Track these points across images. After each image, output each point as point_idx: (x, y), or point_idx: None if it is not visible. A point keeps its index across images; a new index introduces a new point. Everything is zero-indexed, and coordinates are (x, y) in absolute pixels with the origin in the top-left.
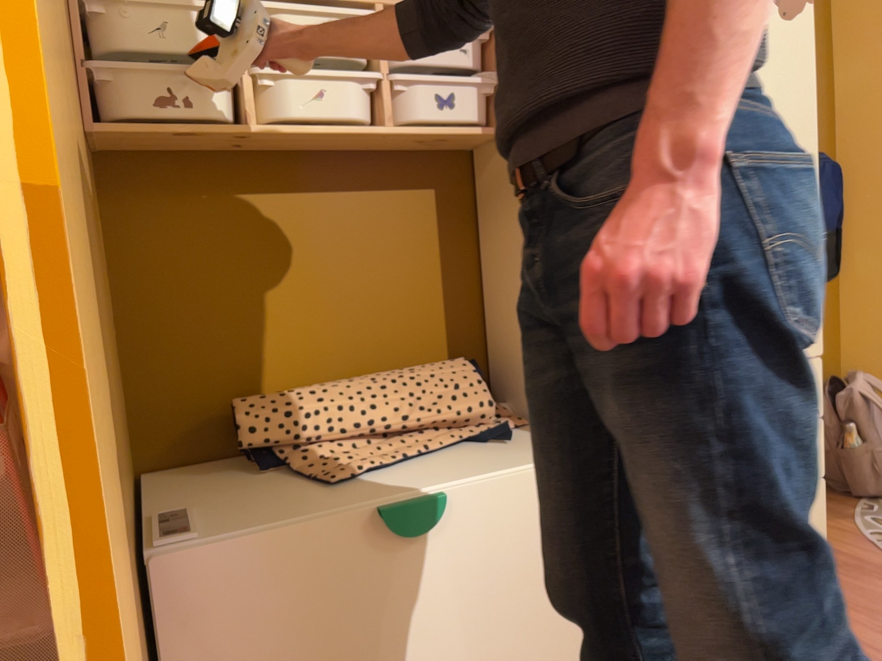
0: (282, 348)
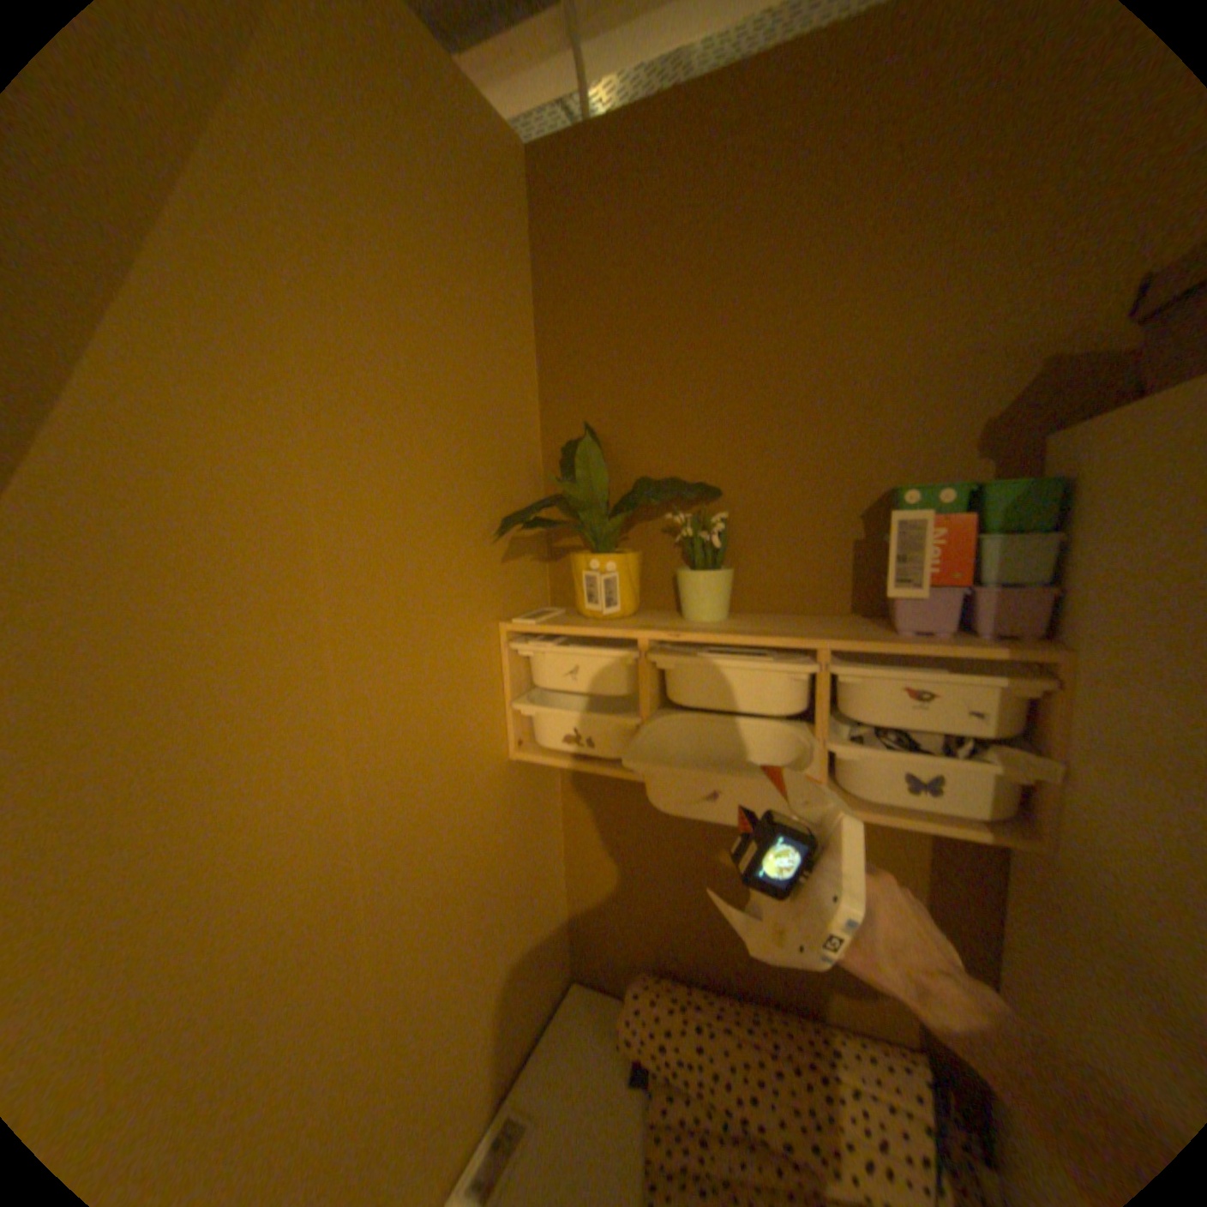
0: (701, 934)
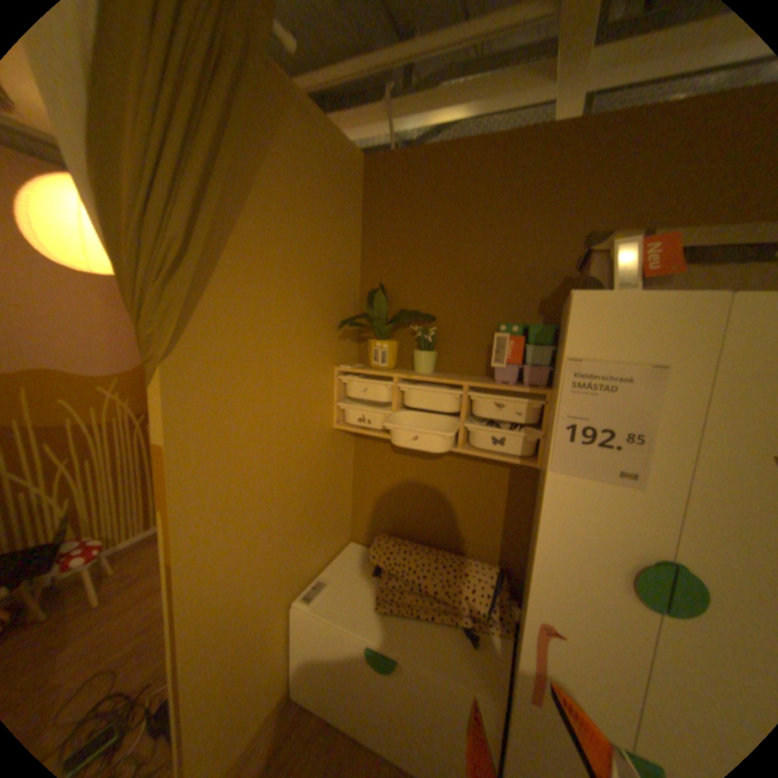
0: (411, 518)
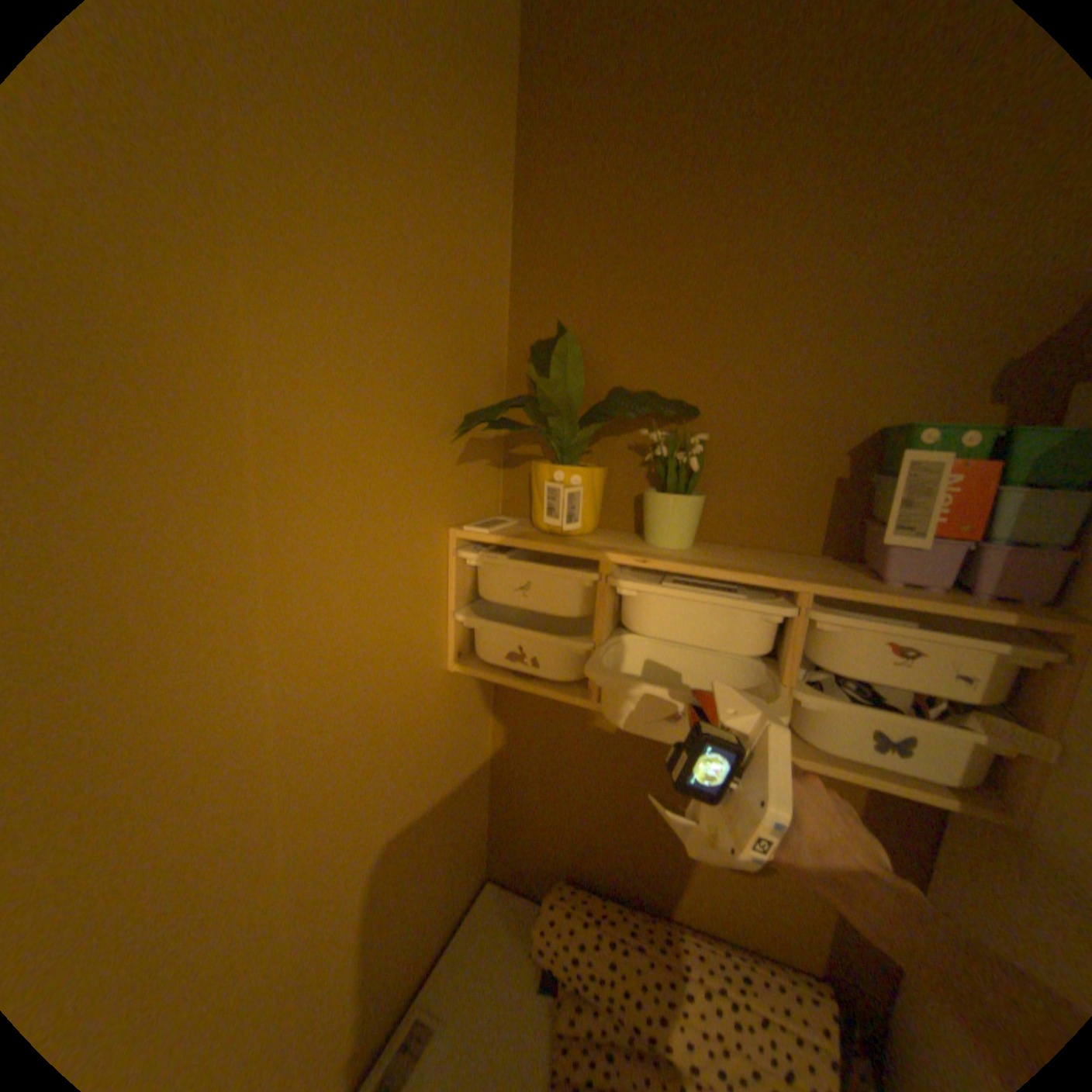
0: (620, 851)
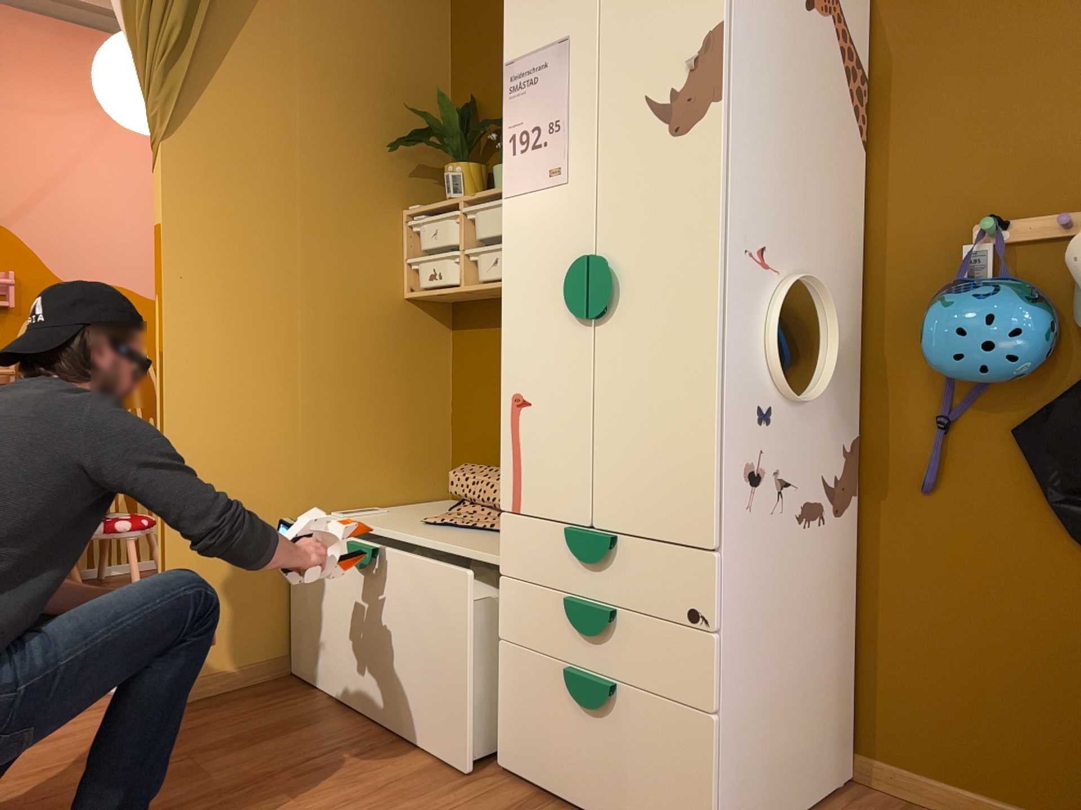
0: None
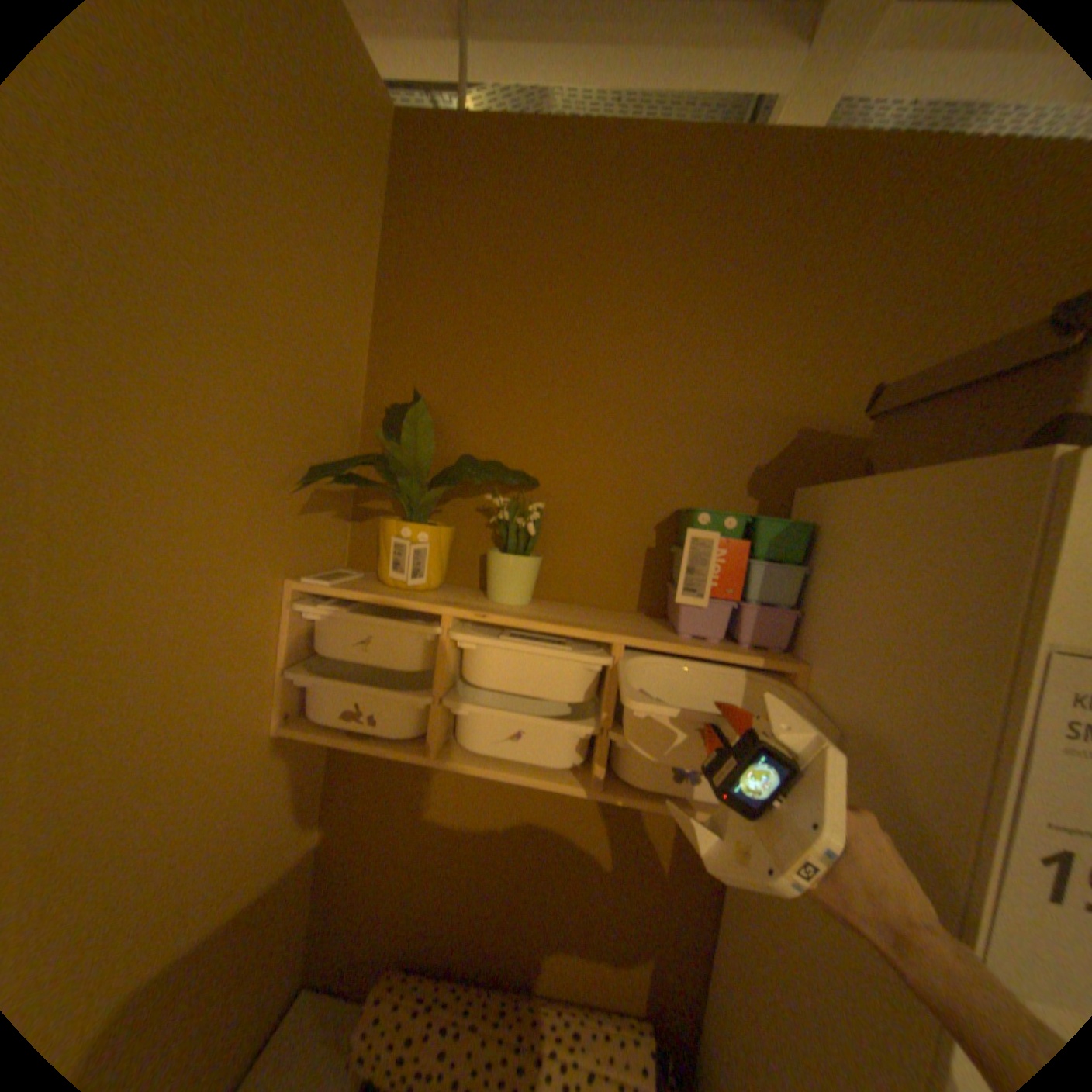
0: (457, 921)
